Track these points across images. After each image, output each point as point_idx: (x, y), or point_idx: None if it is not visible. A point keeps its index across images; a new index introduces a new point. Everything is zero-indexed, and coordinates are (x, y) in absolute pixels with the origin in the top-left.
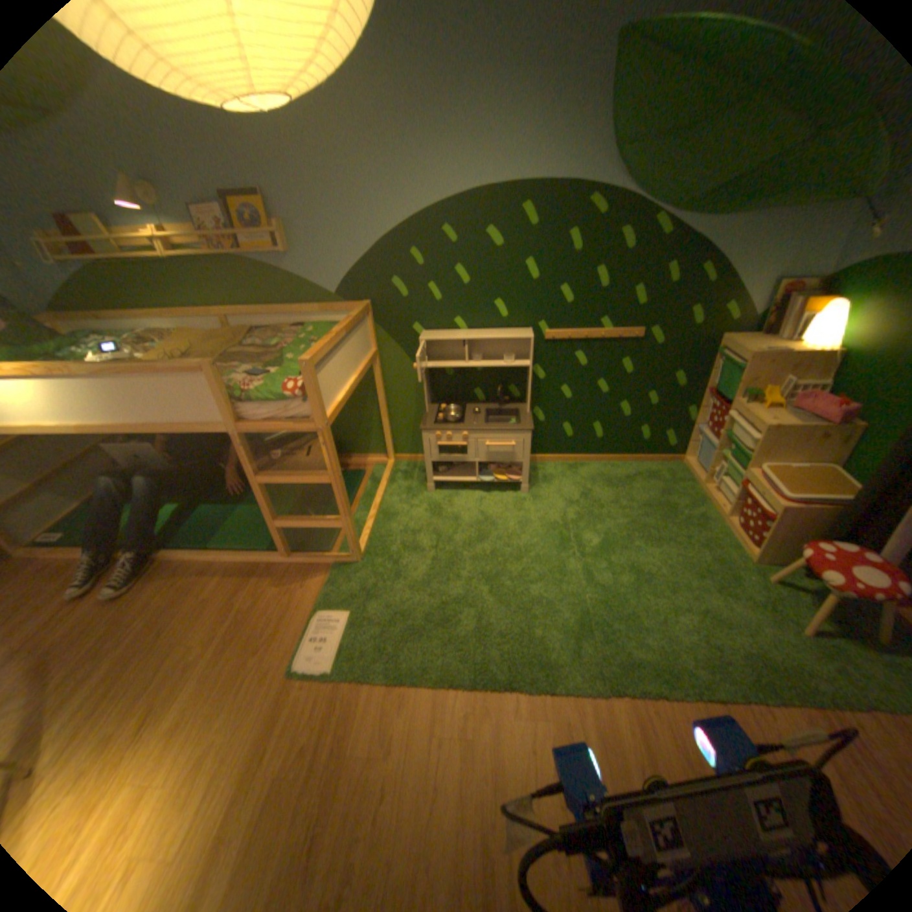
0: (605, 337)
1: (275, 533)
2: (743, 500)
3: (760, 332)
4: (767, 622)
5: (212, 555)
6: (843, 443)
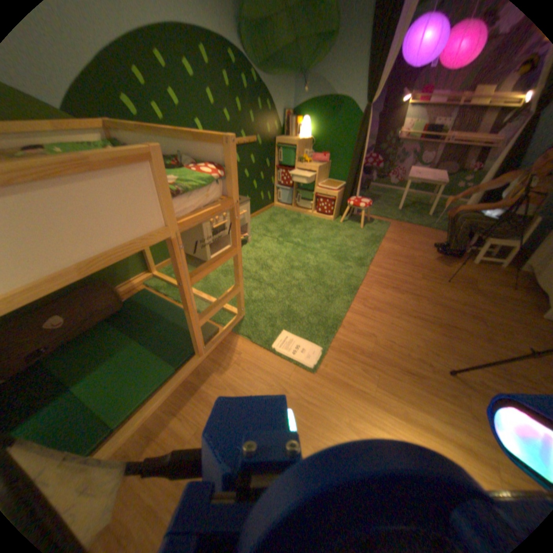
0: (242, 141)
1: (193, 334)
2: (314, 201)
3: (281, 134)
4: (351, 230)
5: (131, 419)
6: (326, 169)
